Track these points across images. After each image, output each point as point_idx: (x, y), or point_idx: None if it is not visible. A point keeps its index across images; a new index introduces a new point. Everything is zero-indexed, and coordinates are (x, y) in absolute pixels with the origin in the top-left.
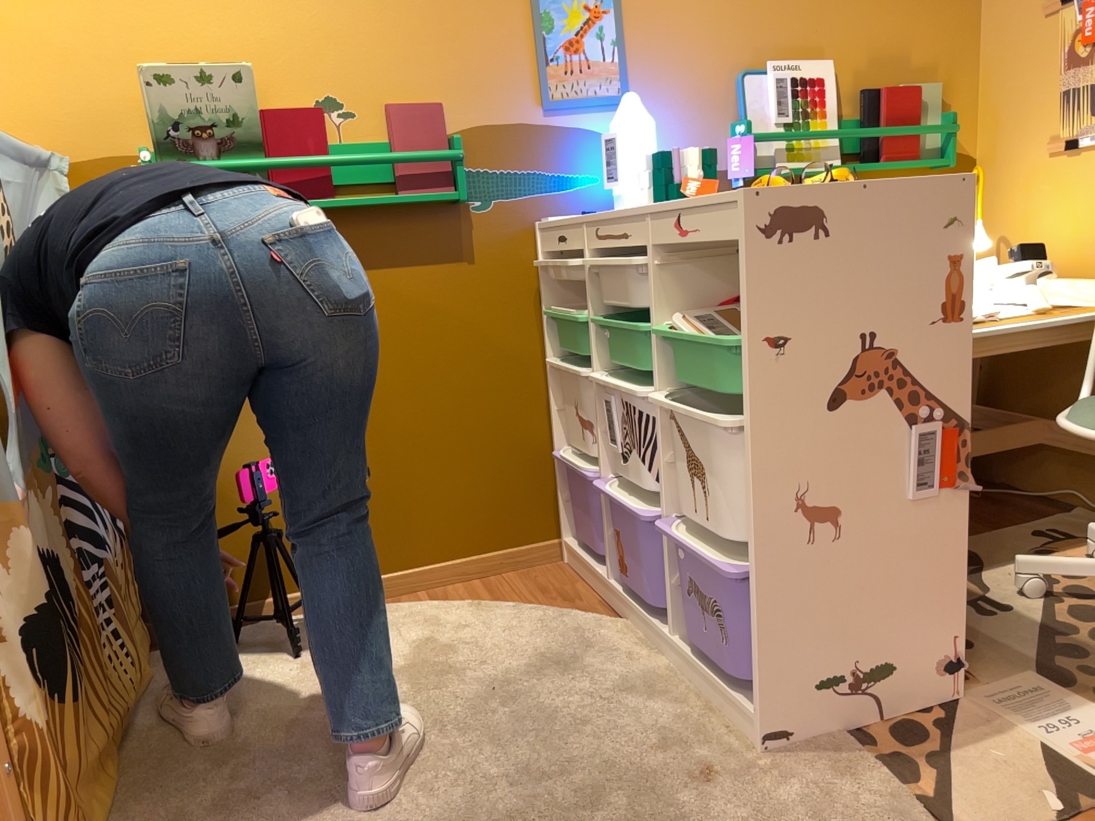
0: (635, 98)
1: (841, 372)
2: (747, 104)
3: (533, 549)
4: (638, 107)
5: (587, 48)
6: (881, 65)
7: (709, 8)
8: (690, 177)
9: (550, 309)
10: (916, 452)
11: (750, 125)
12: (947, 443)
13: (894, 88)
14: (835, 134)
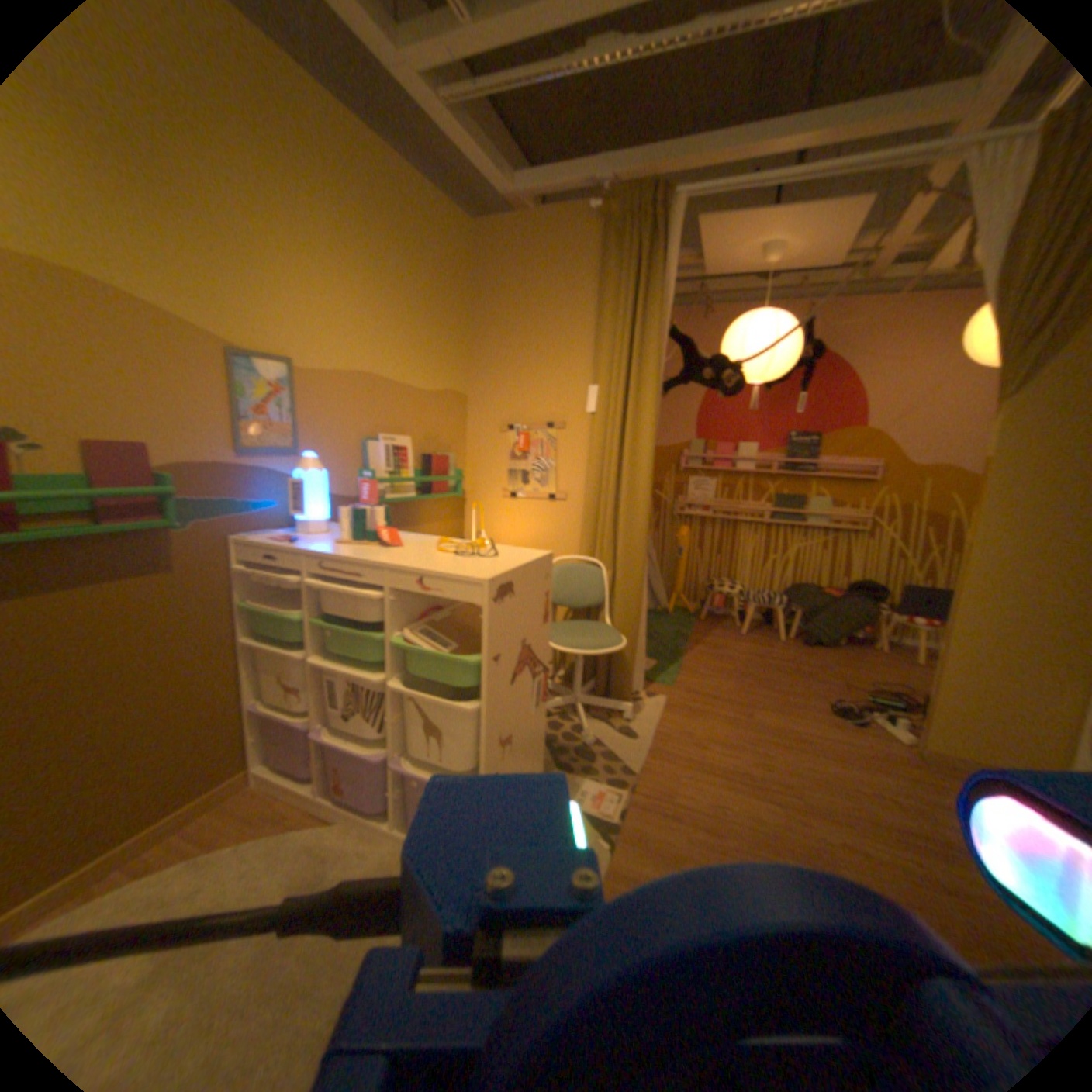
0: (314, 457)
1: (514, 659)
2: (369, 458)
3: (223, 789)
4: (318, 463)
5: (271, 412)
6: (429, 440)
7: (347, 396)
8: (382, 526)
9: (242, 602)
10: (536, 688)
11: (374, 473)
12: (544, 680)
13: (438, 455)
14: (415, 480)
